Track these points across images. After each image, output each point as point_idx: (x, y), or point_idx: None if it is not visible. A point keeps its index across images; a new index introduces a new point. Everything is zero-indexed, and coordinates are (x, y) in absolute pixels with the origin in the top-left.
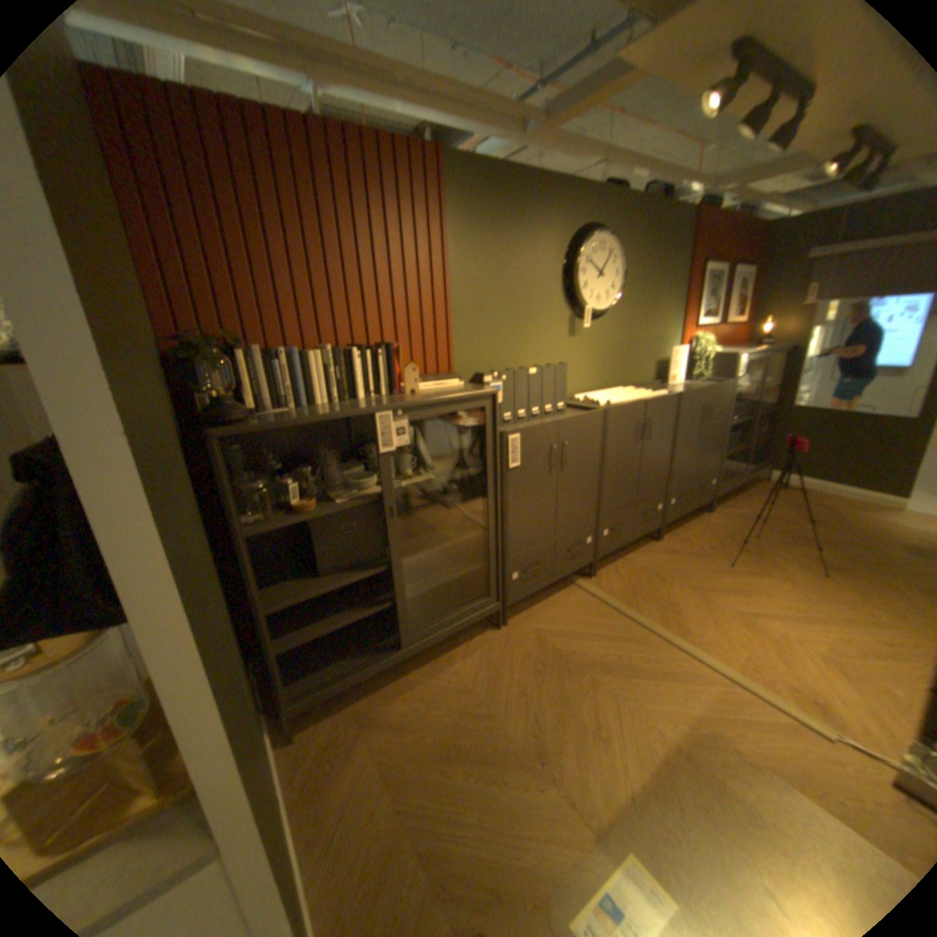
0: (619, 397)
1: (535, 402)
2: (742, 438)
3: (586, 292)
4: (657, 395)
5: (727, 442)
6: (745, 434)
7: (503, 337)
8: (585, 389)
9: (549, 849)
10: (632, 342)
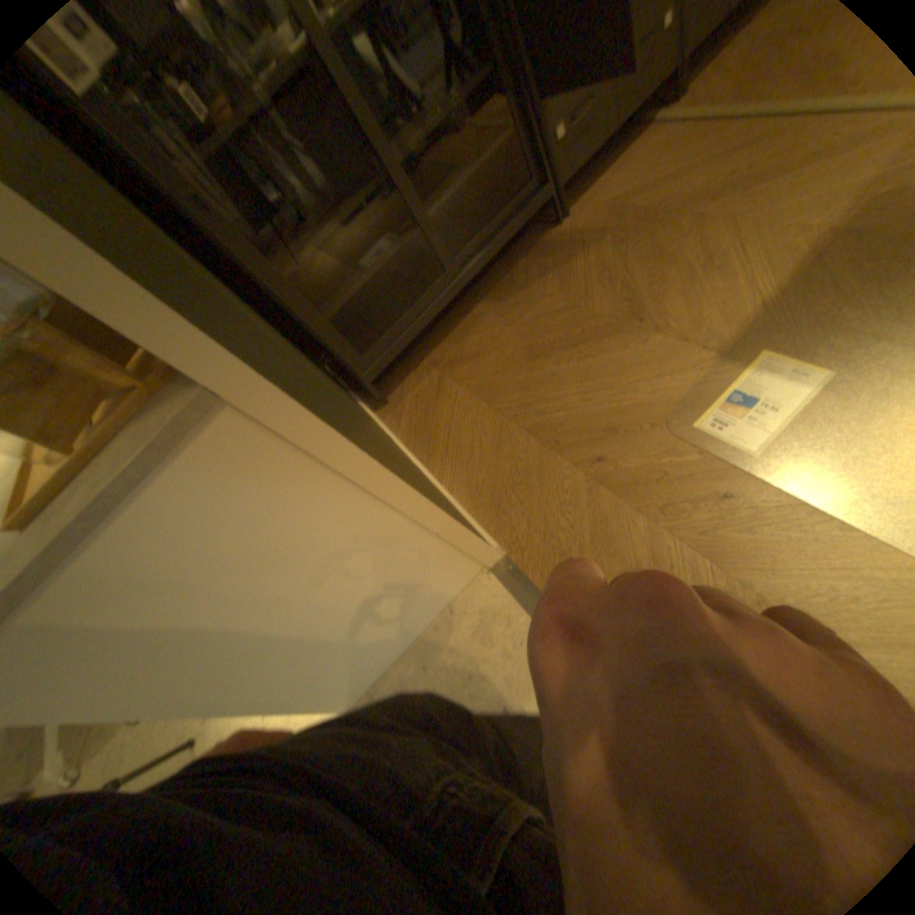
0: None
1: None
2: None
3: None
4: None
5: None
6: None
7: None
8: None
9: (663, 379)
10: None
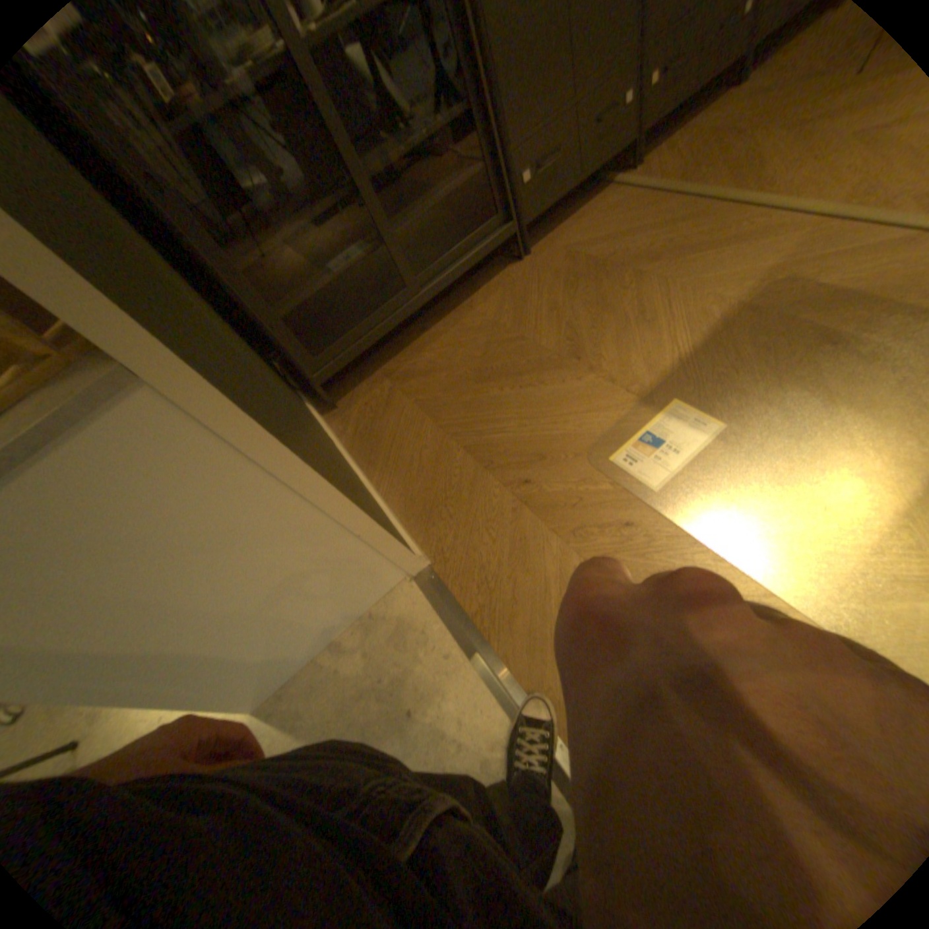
0: None
1: None
2: None
3: None
4: None
5: None
6: None
7: None
8: None
9: (590, 414)
10: None
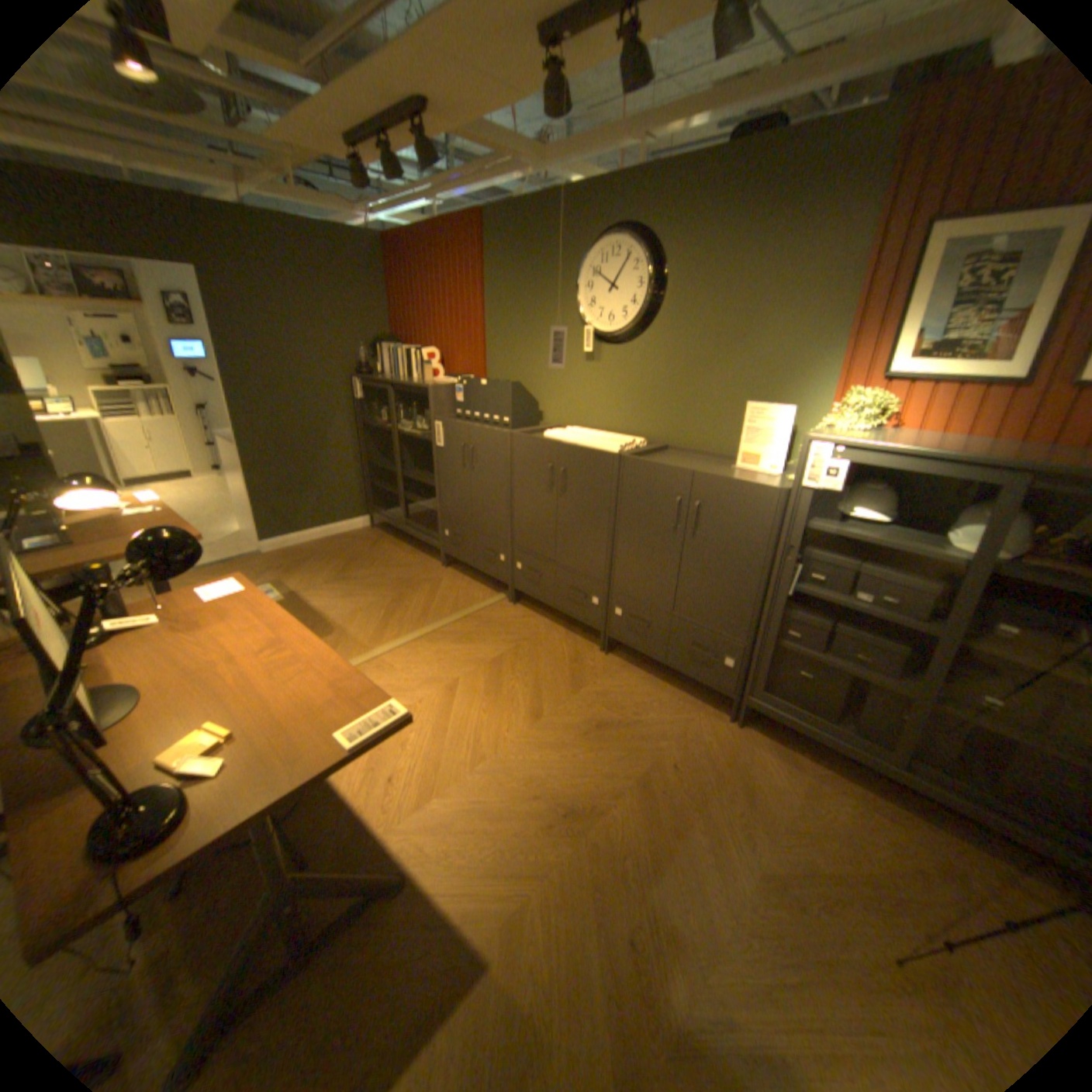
0: (572, 436)
1: (485, 409)
2: (948, 684)
3: (593, 309)
4: (600, 448)
5: (774, 611)
6: (953, 677)
7: (521, 353)
8: (607, 427)
9: (298, 580)
10: (690, 382)
